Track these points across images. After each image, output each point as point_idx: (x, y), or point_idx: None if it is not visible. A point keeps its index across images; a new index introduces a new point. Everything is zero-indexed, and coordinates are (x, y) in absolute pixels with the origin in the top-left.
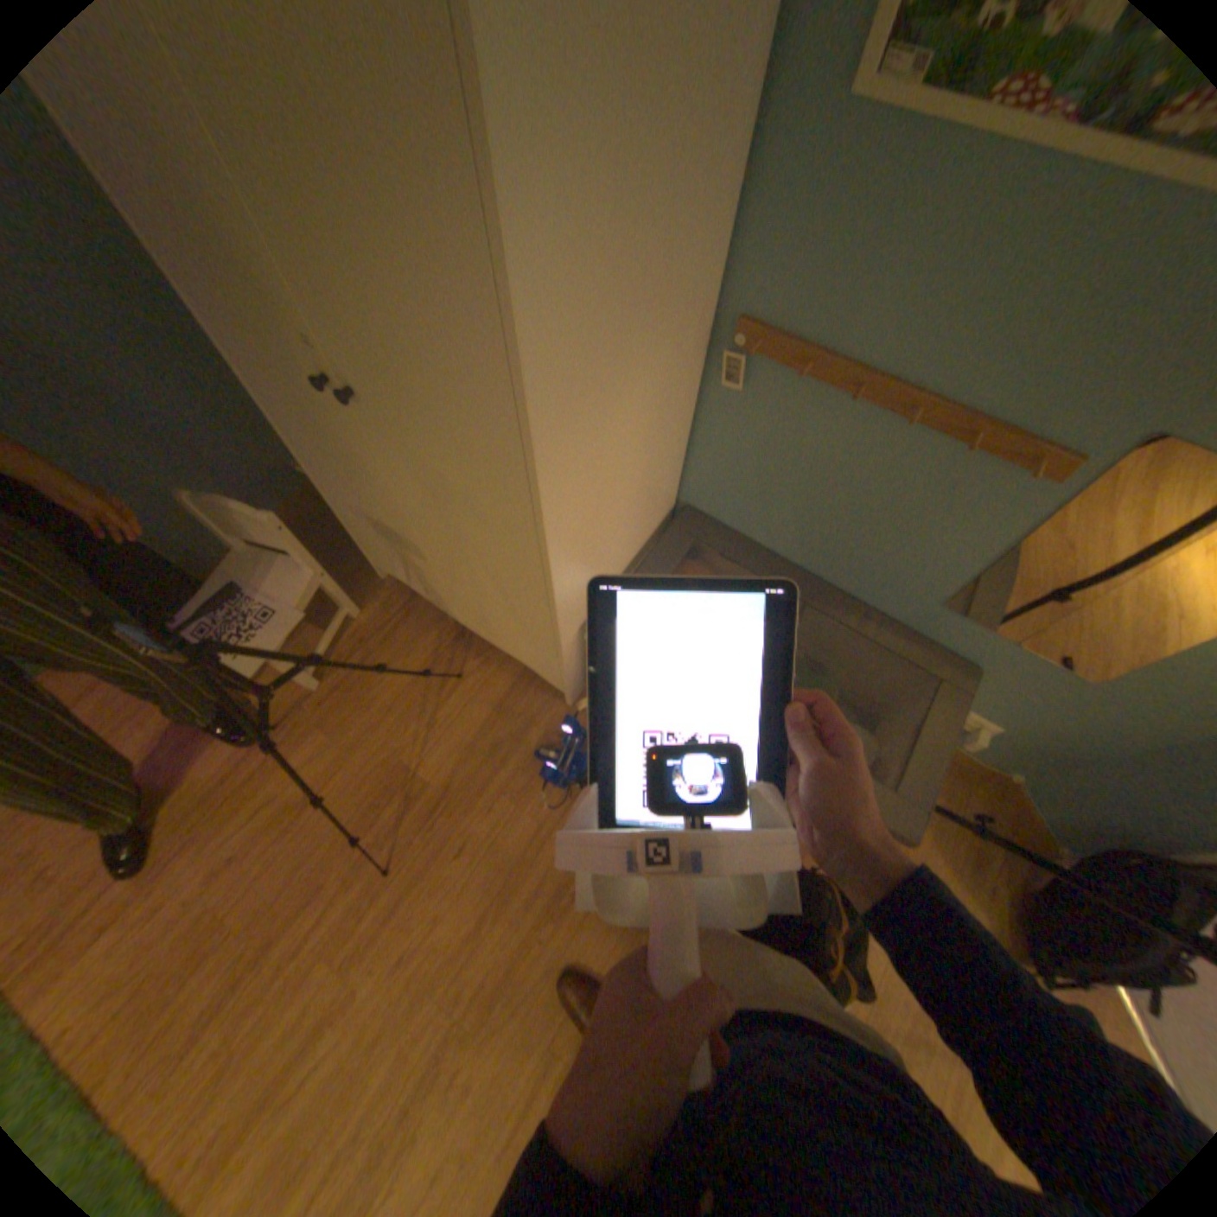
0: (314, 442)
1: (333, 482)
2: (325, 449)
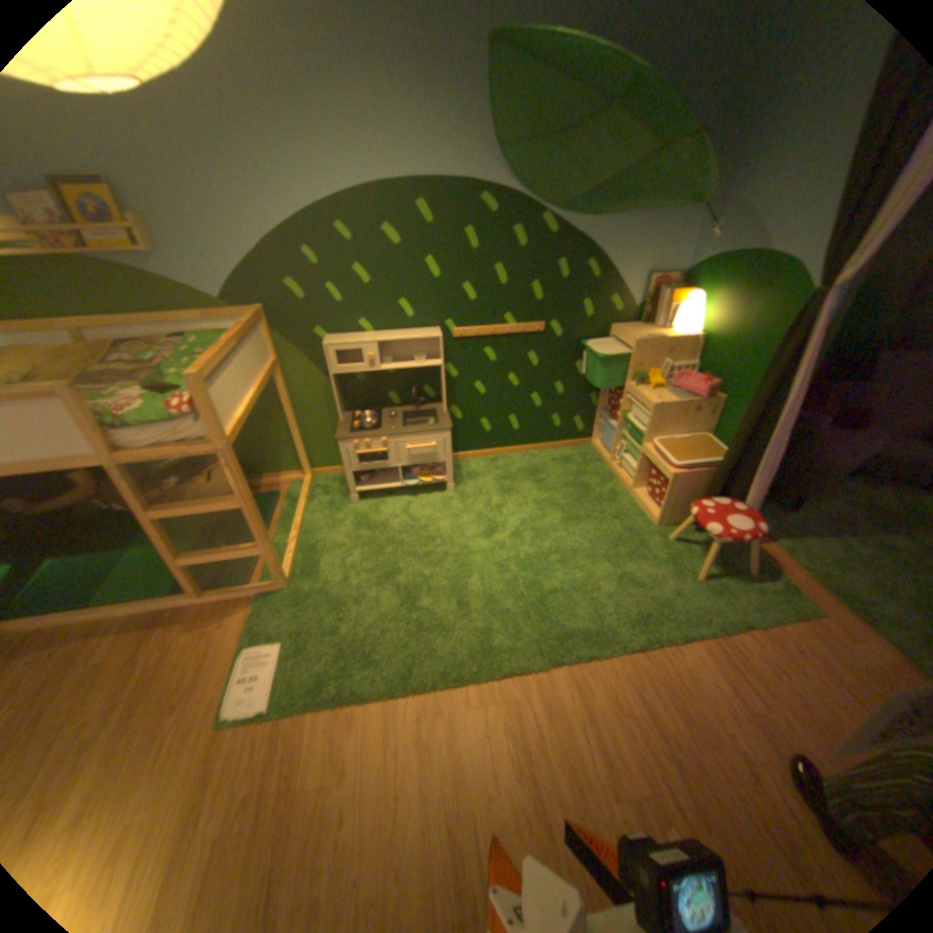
0: None
1: None
2: None
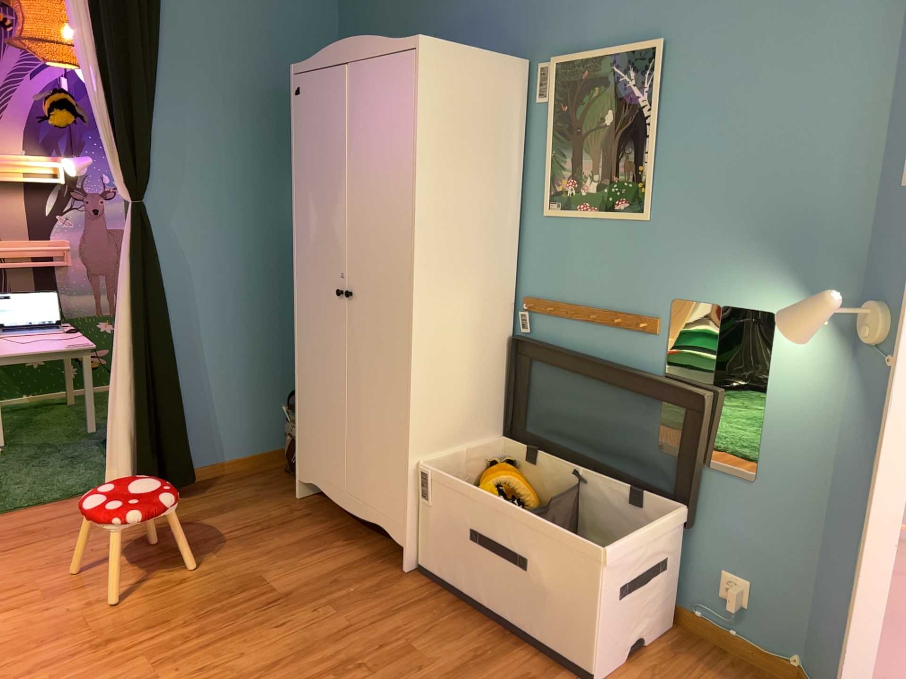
0: (311, 349)
1: (307, 382)
2: (316, 350)
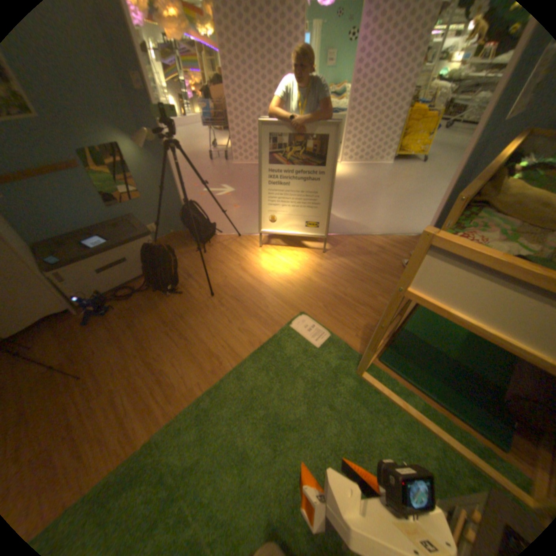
0: None
1: None
2: None
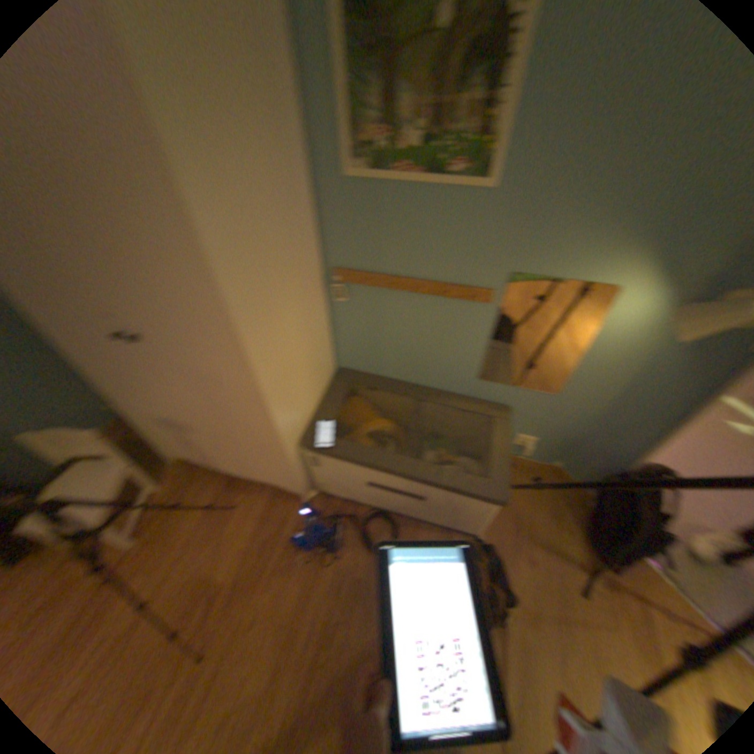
0: (120, 378)
1: (134, 401)
2: (127, 380)
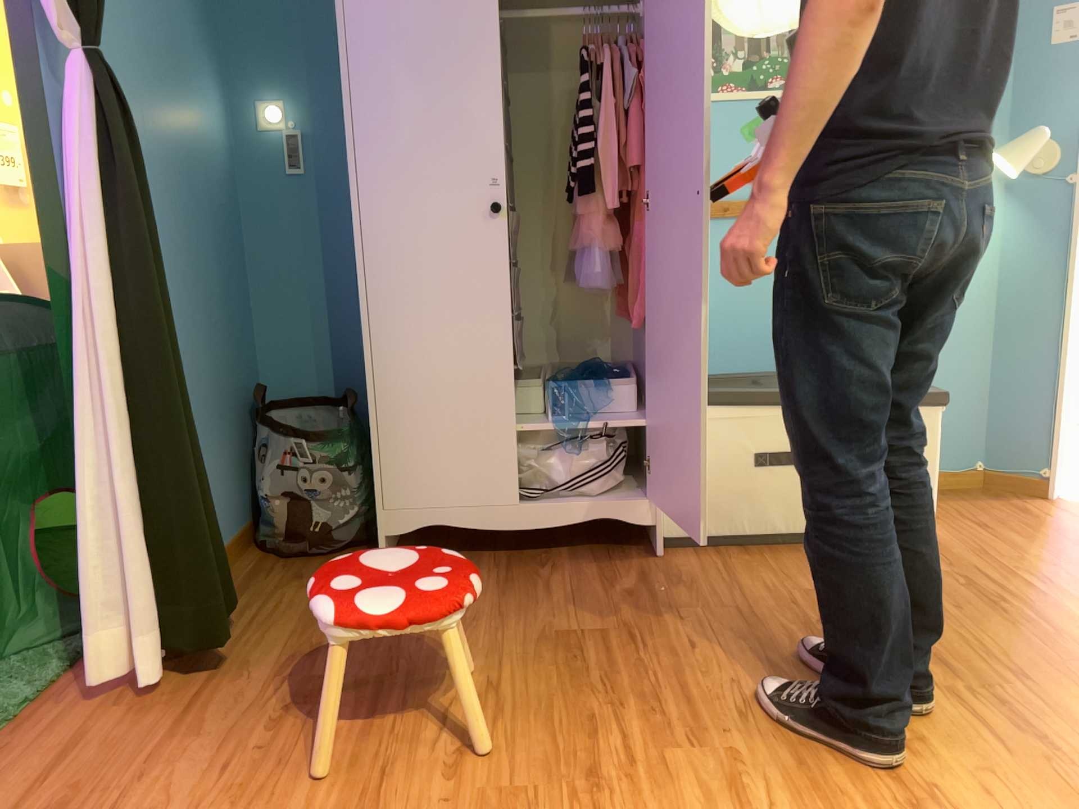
0: (413, 313)
1: (403, 369)
2: (426, 312)
